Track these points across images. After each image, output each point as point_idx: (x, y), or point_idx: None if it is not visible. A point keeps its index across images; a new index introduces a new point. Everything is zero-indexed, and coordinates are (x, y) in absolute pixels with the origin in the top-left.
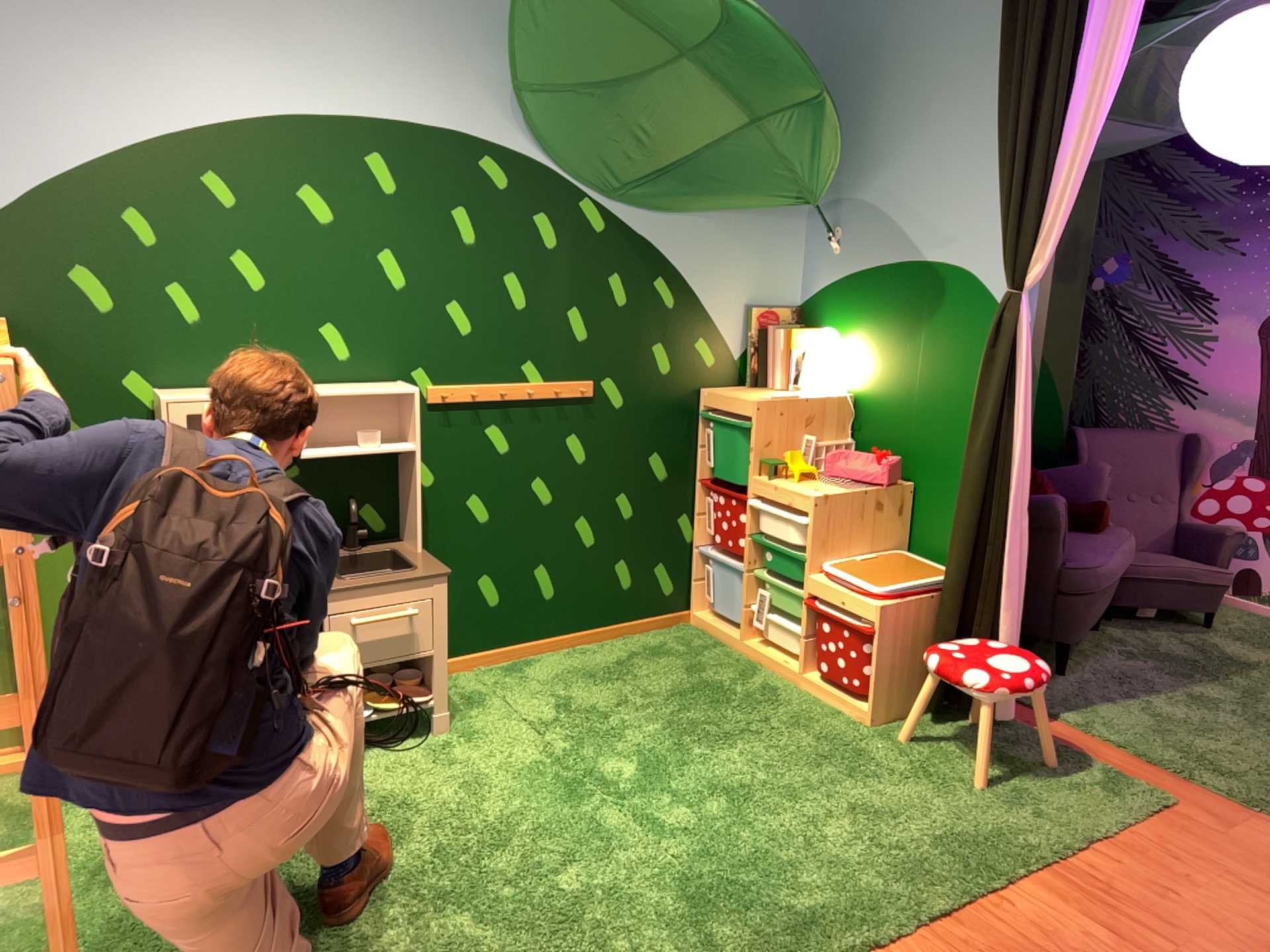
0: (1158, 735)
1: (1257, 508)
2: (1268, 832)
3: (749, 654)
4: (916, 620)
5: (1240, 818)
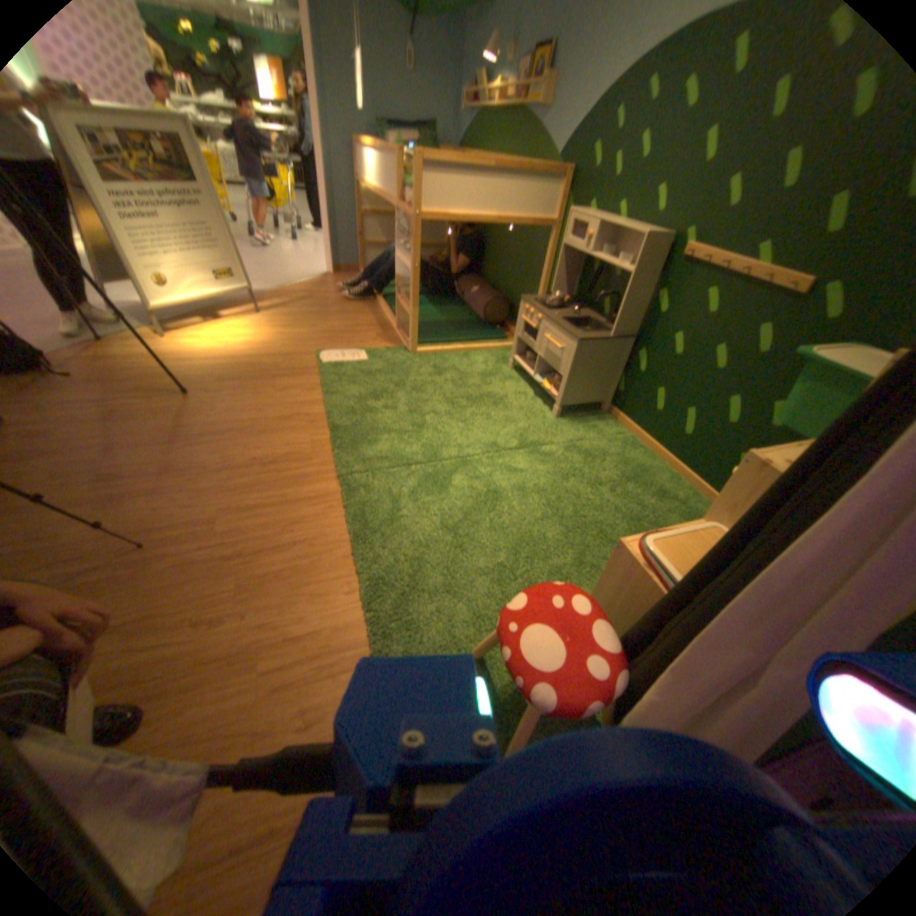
0: None
1: None
2: None
3: None
4: None
5: None
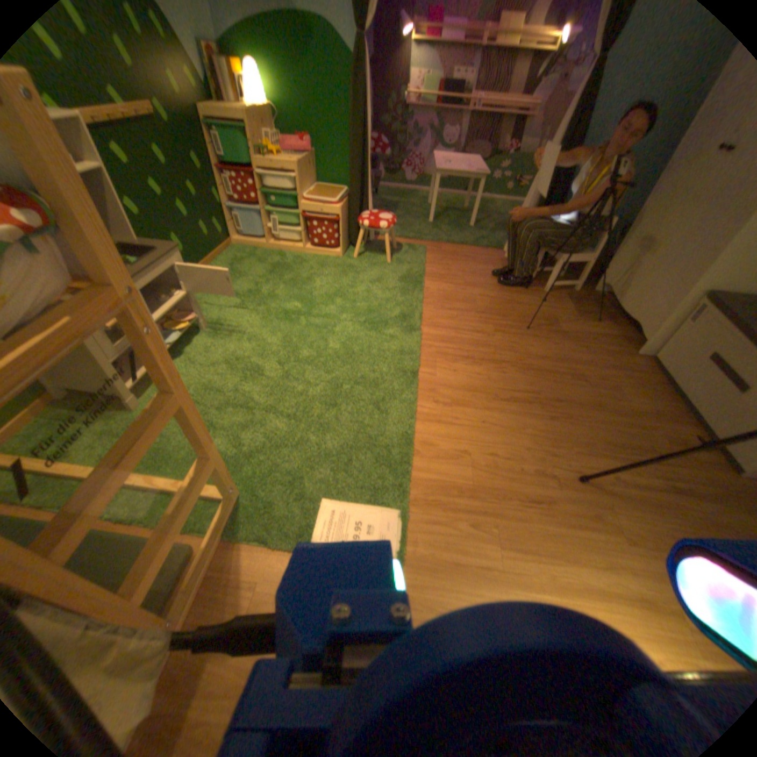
0: (405, 231)
1: (379, 145)
2: (448, 248)
3: (272, 248)
4: (343, 211)
5: (441, 247)
